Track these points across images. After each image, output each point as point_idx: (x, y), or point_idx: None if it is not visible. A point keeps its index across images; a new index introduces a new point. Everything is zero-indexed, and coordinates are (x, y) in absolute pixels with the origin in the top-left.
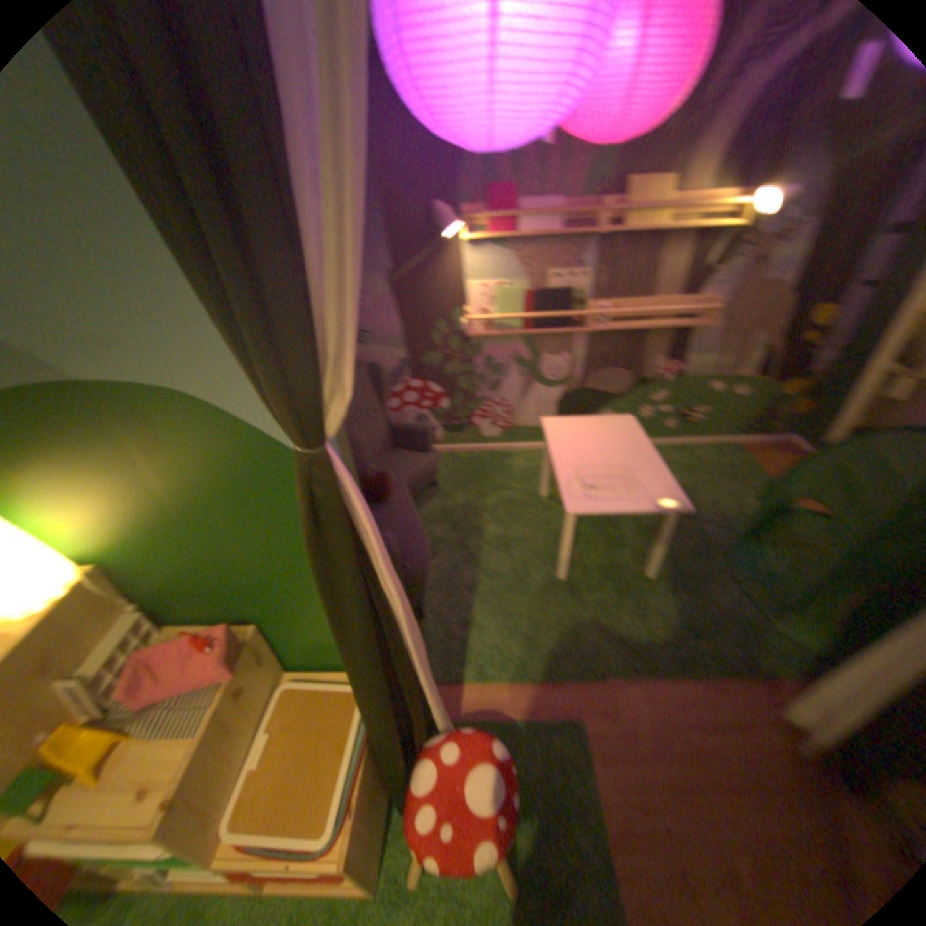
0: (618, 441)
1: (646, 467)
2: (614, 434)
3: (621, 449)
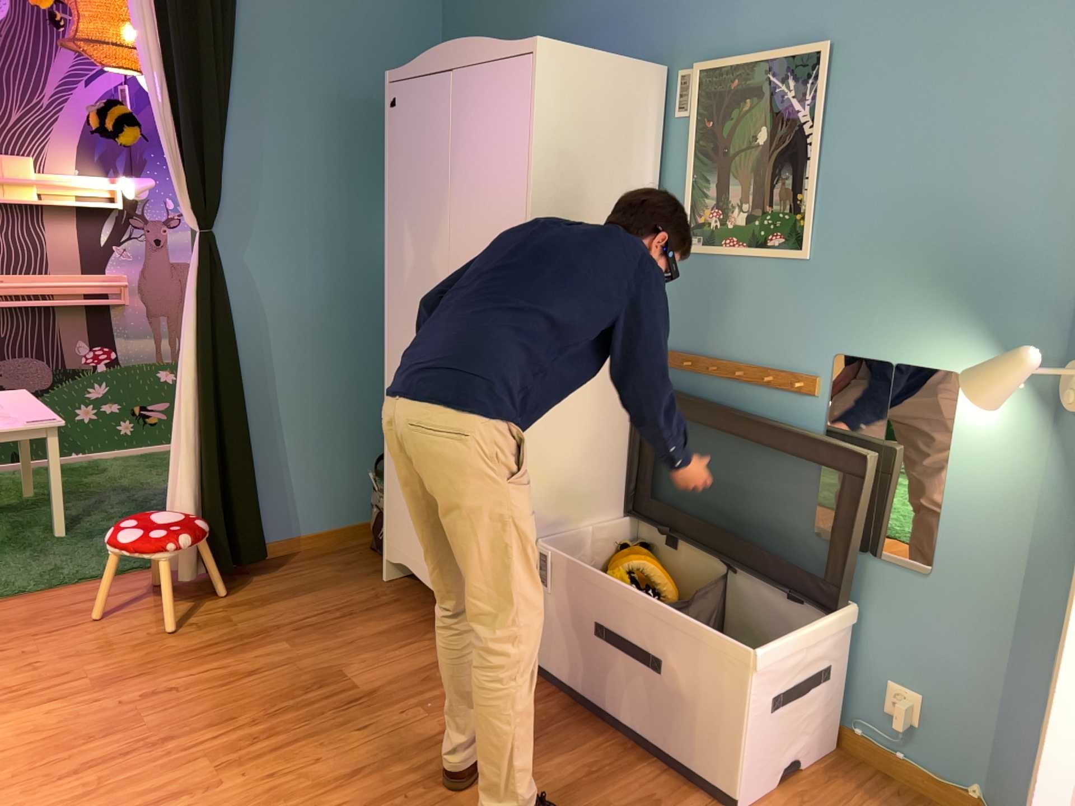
0: (6, 401)
1: (31, 410)
2: (4, 398)
3: (7, 404)
